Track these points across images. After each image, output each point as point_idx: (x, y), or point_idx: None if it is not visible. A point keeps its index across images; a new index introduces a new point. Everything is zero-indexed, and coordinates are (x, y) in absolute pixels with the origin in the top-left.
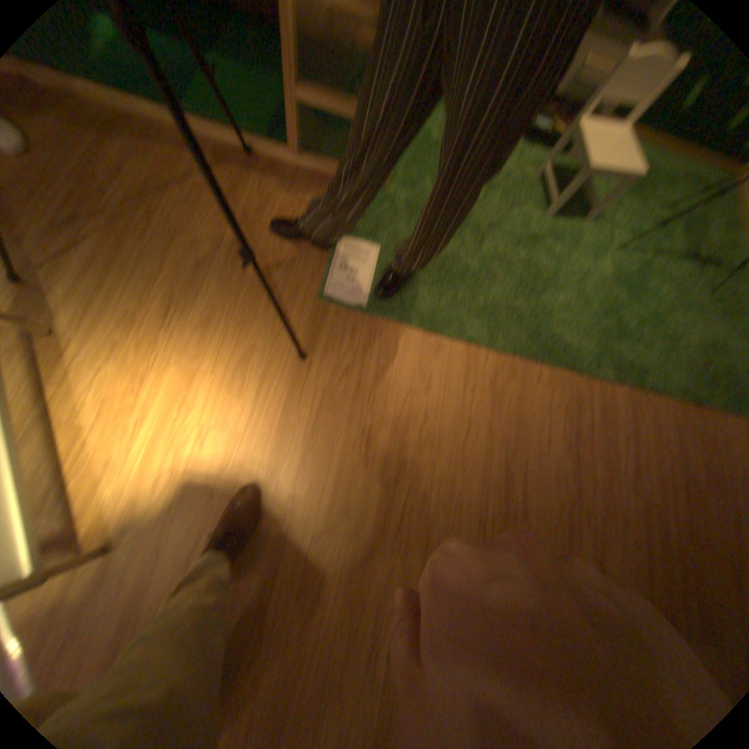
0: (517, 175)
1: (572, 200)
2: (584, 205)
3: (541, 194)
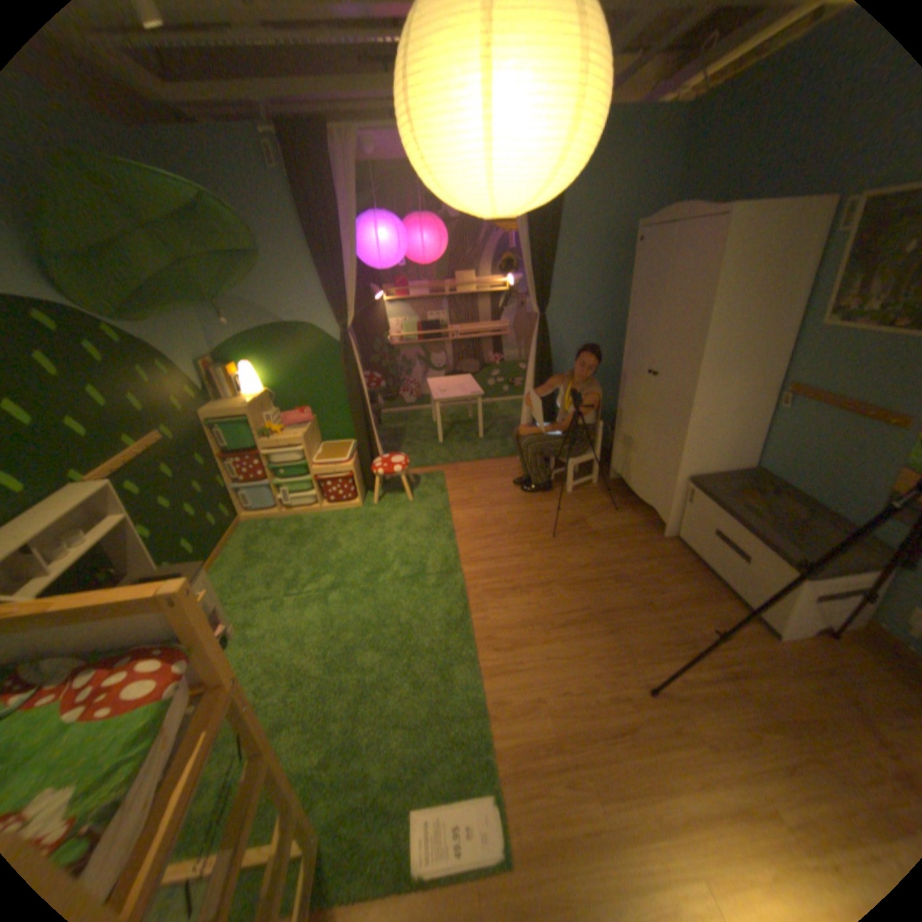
0: (261, 680)
1: (289, 624)
2: (293, 613)
3: (286, 652)
